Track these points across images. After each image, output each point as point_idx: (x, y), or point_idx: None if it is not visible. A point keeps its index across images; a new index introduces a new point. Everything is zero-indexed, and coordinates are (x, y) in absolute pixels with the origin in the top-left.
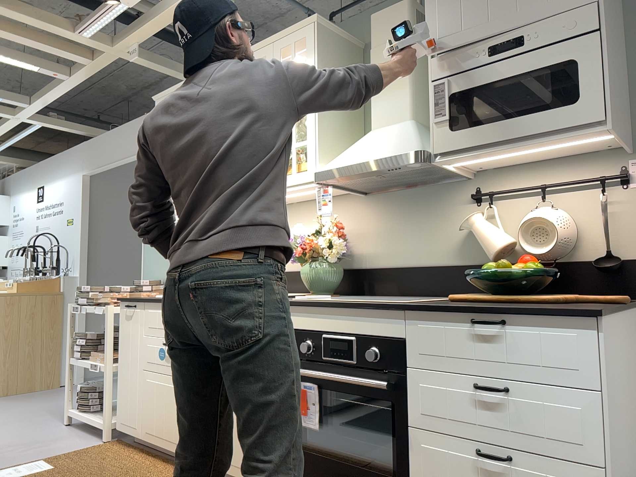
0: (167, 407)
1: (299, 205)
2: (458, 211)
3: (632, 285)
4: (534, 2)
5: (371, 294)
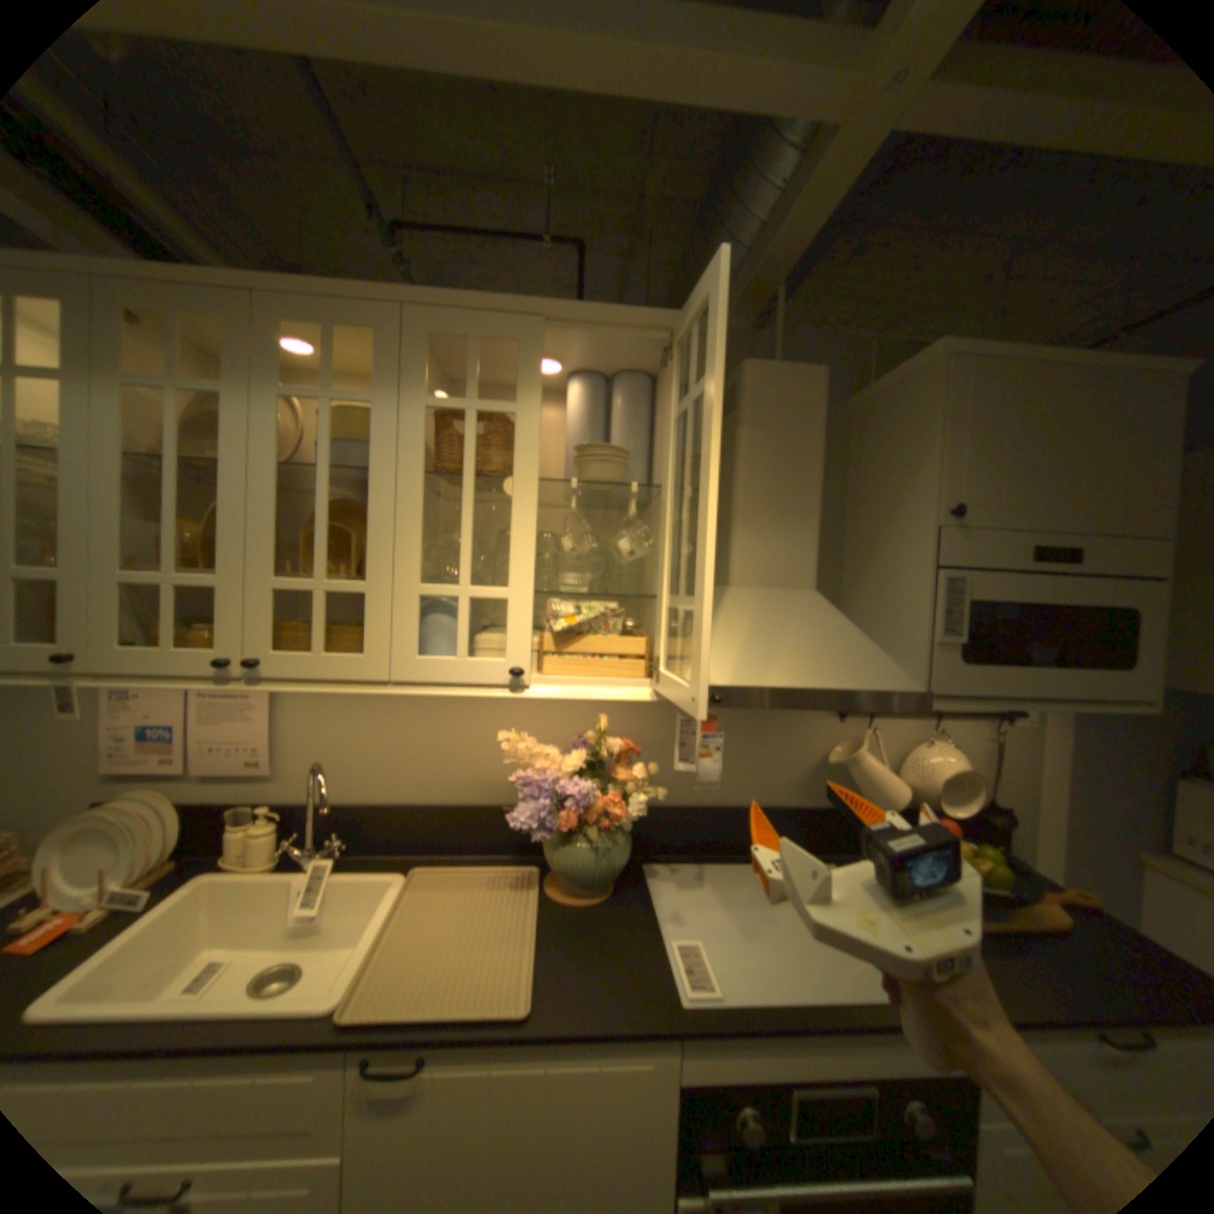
0: None
1: None
2: (812, 726)
3: (1009, 840)
4: (1106, 503)
5: (649, 853)
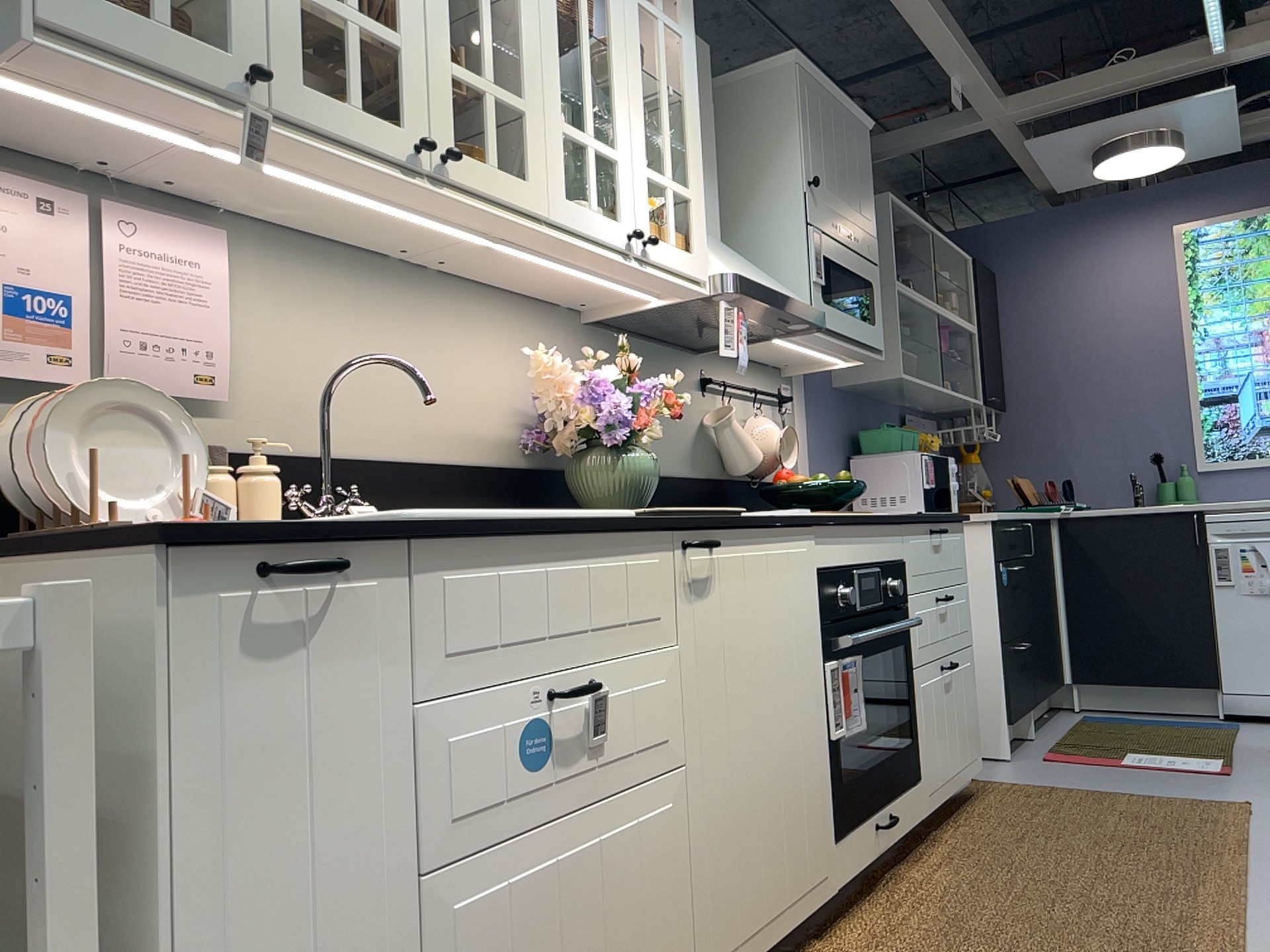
0: (573, 941)
1: (449, 285)
2: (692, 397)
3: None
4: (857, 204)
5: None
